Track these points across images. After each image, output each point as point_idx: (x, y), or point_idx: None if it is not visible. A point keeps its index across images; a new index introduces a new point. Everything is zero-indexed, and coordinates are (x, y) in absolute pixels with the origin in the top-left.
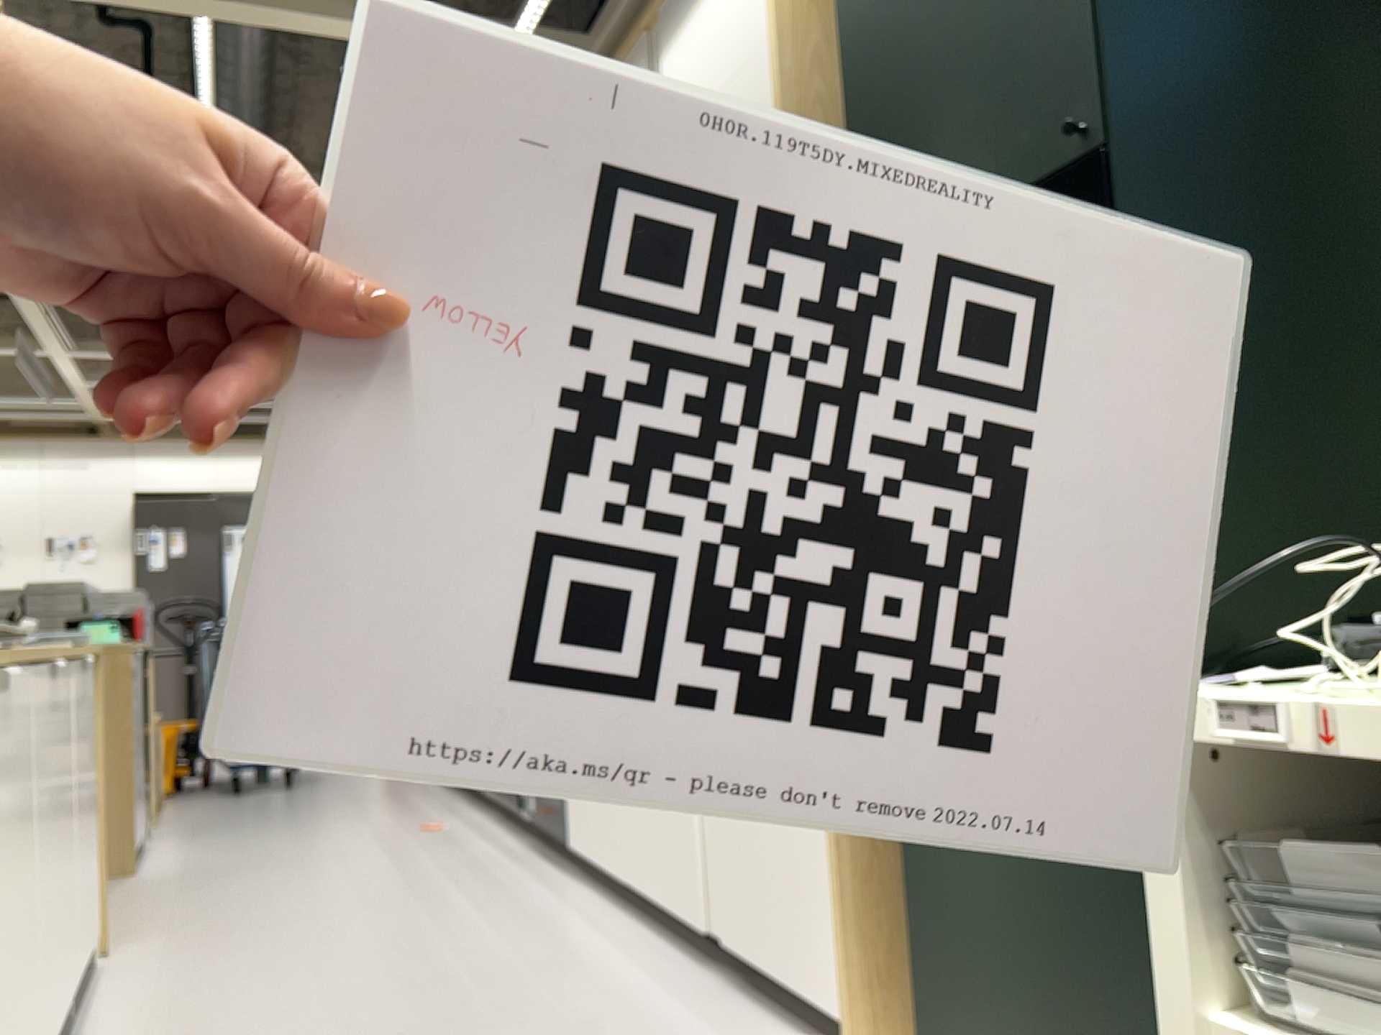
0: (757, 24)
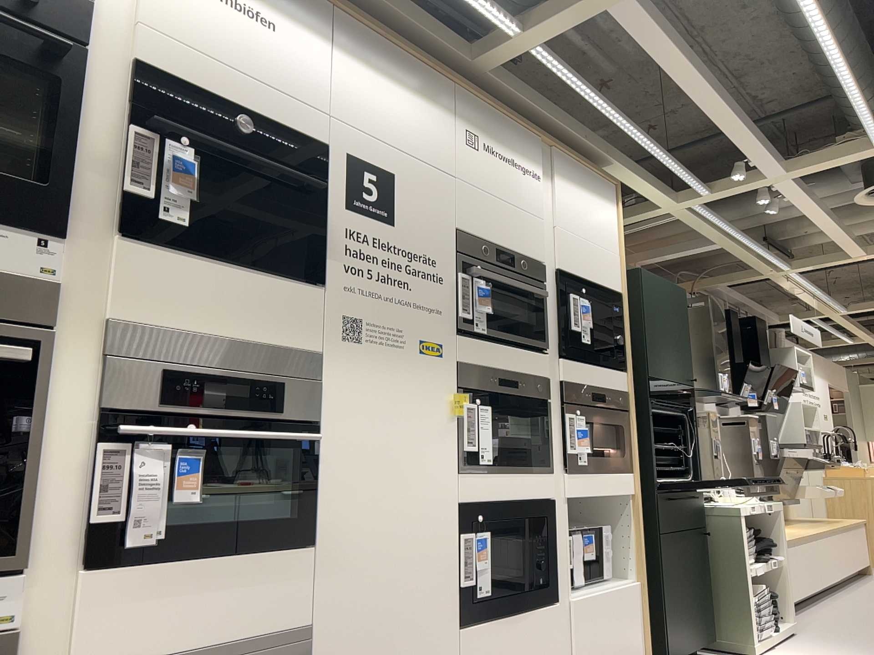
0: (610, 240)
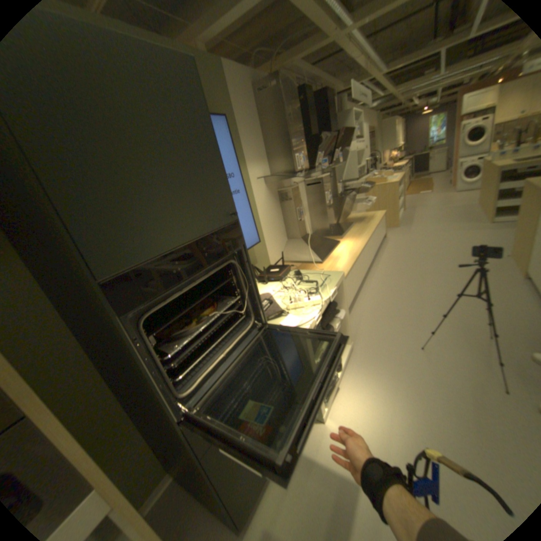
0: None
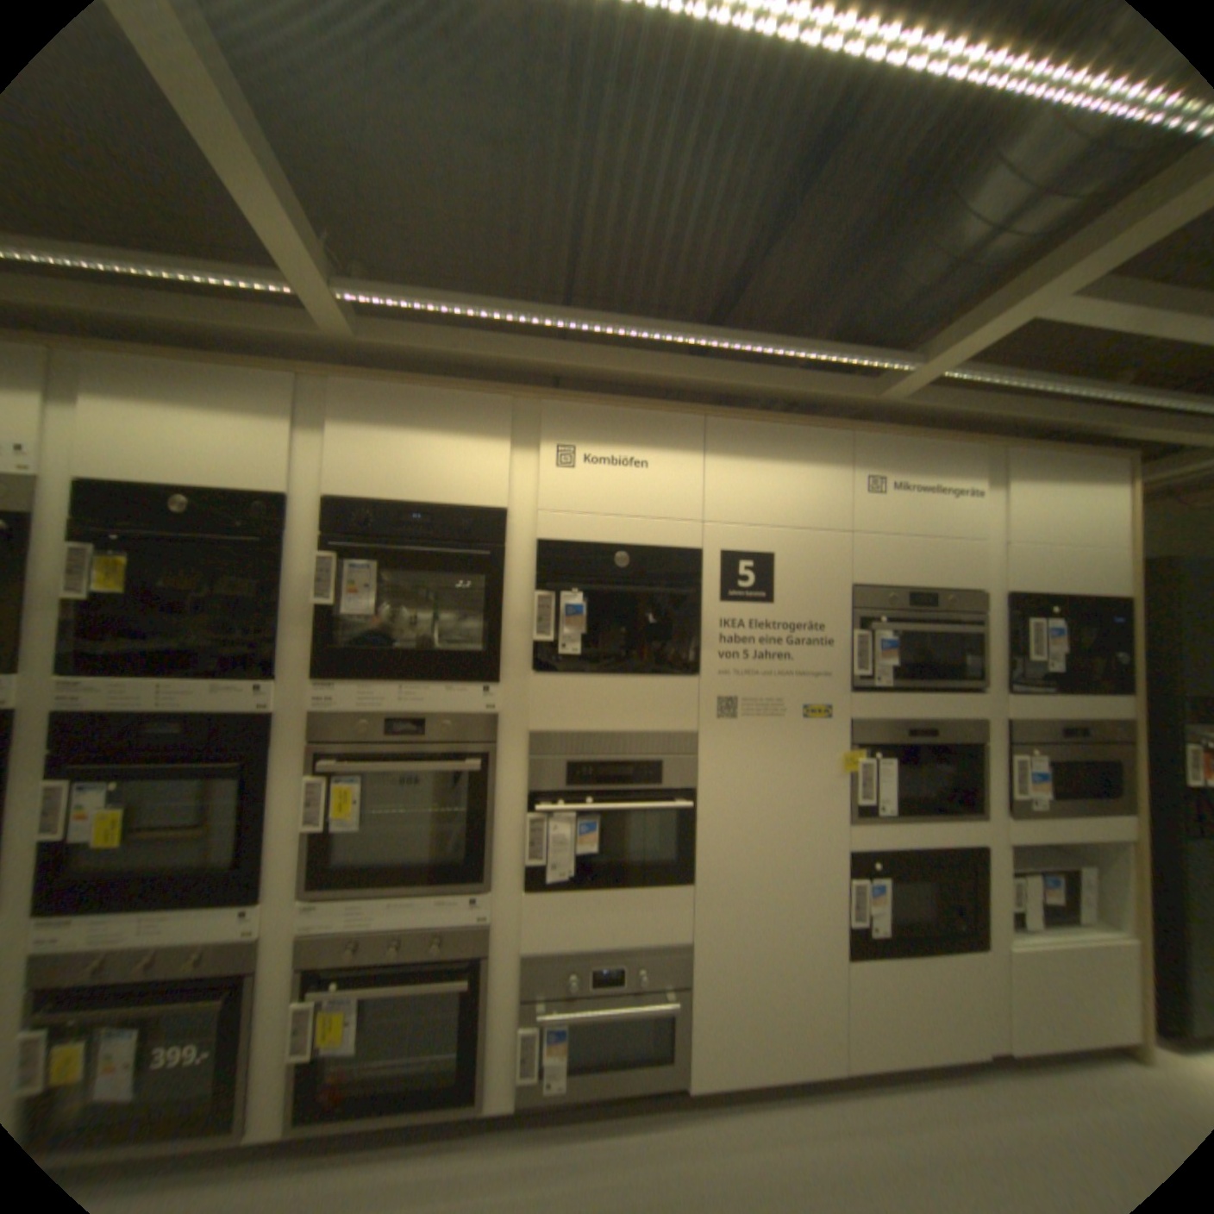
0: (1117, 533)
